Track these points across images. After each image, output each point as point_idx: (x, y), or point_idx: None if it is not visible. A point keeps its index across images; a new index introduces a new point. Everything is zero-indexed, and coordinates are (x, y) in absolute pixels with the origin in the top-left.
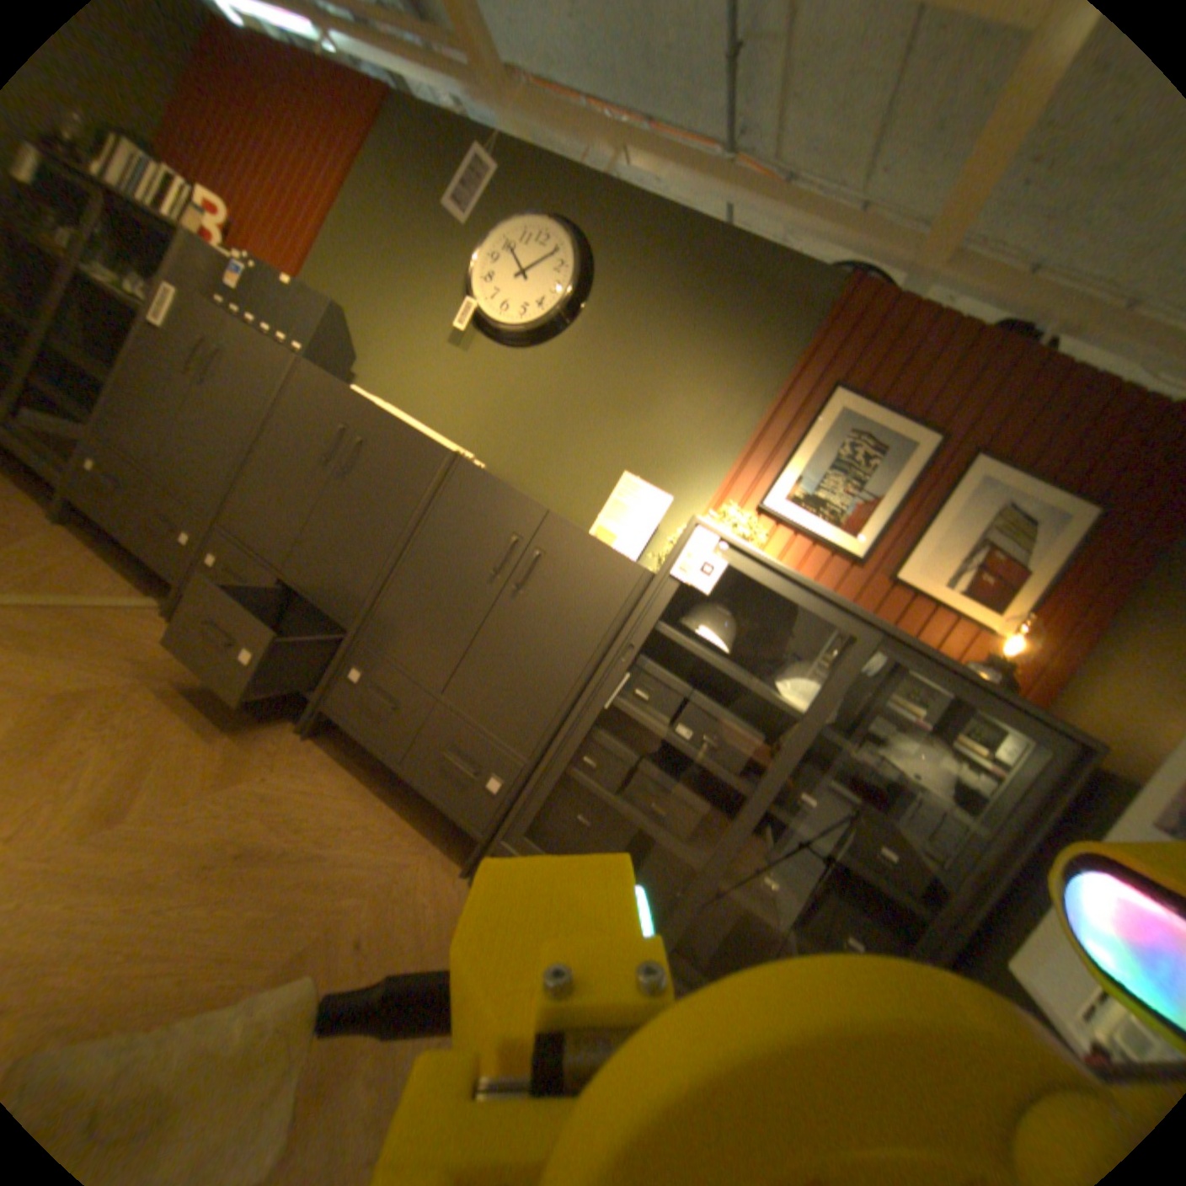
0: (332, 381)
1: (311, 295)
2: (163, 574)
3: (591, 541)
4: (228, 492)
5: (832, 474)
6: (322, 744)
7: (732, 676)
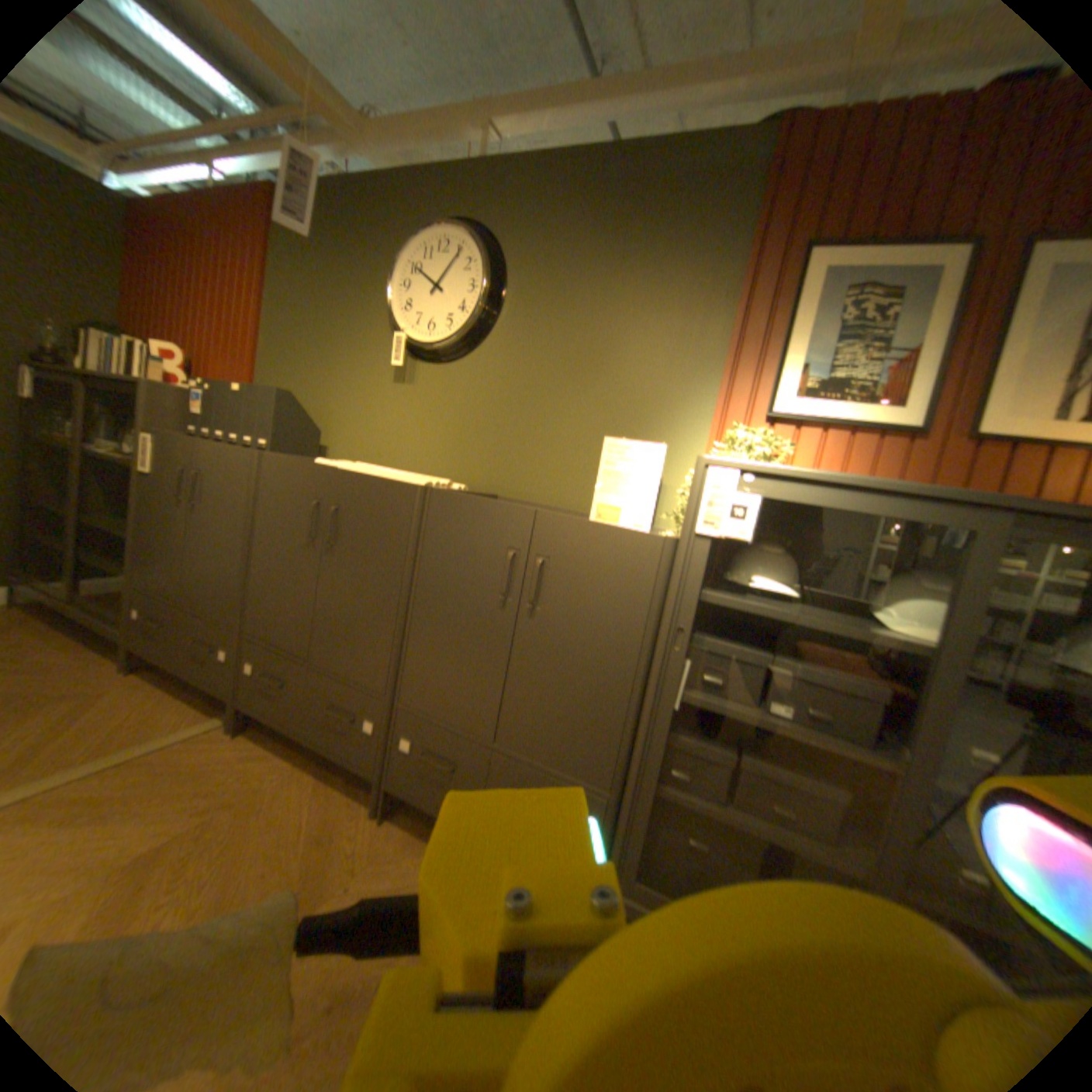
0: (295, 463)
1: (261, 393)
2: (219, 694)
3: (593, 528)
4: (247, 600)
5: (844, 346)
6: (401, 822)
7: (819, 628)
